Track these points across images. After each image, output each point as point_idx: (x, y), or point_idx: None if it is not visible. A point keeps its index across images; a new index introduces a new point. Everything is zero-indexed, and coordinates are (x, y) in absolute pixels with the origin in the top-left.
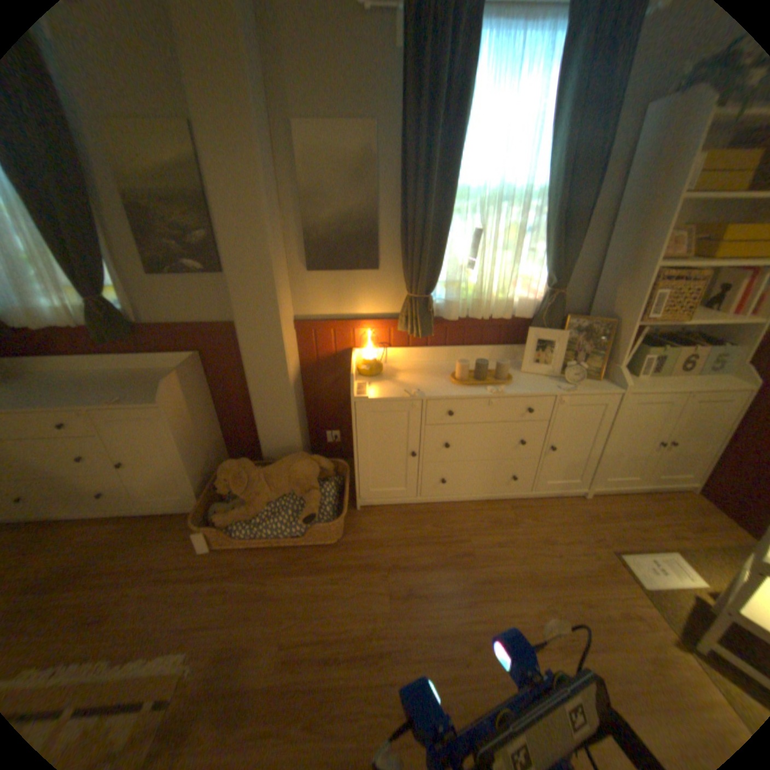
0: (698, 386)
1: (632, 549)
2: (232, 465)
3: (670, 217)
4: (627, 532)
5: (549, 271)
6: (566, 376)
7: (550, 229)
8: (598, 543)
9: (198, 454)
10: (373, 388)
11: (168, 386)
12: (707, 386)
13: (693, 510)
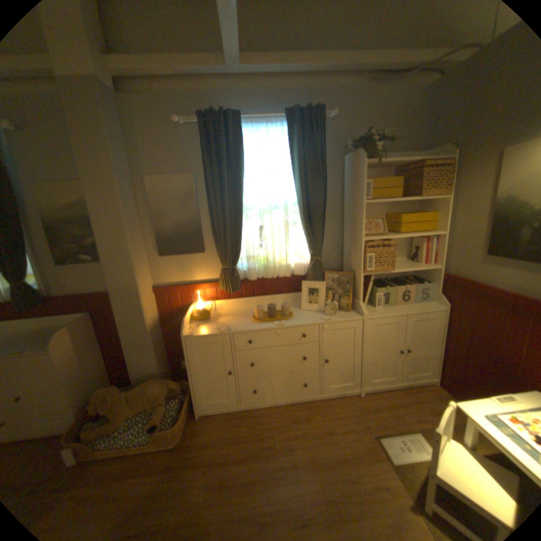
0: (412, 311)
1: (389, 433)
2: (101, 392)
3: (362, 213)
4: (387, 420)
5: (307, 246)
6: (326, 311)
7: (302, 223)
8: (366, 431)
9: (81, 387)
10: (199, 329)
11: (61, 338)
12: (418, 310)
13: (435, 399)
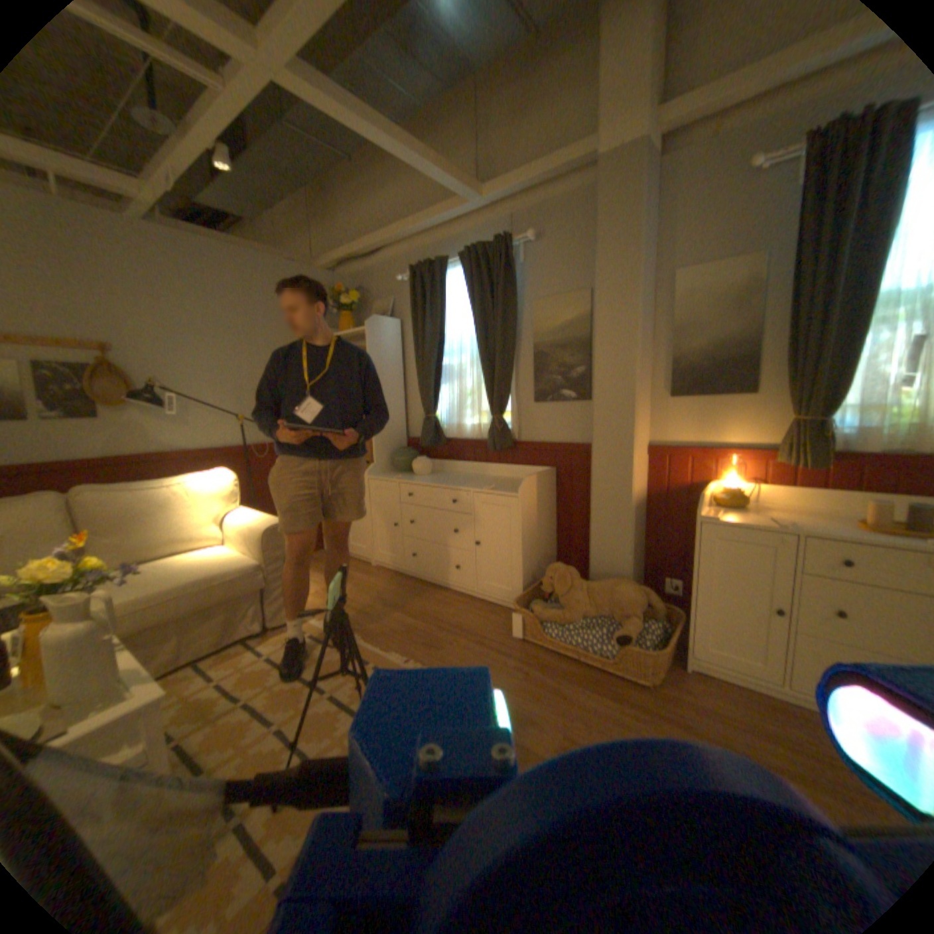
0: None
1: None
2: (560, 567)
3: None
4: None
5: None
6: None
7: None
8: None
9: (534, 556)
10: (730, 515)
11: (527, 487)
12: None
13: None
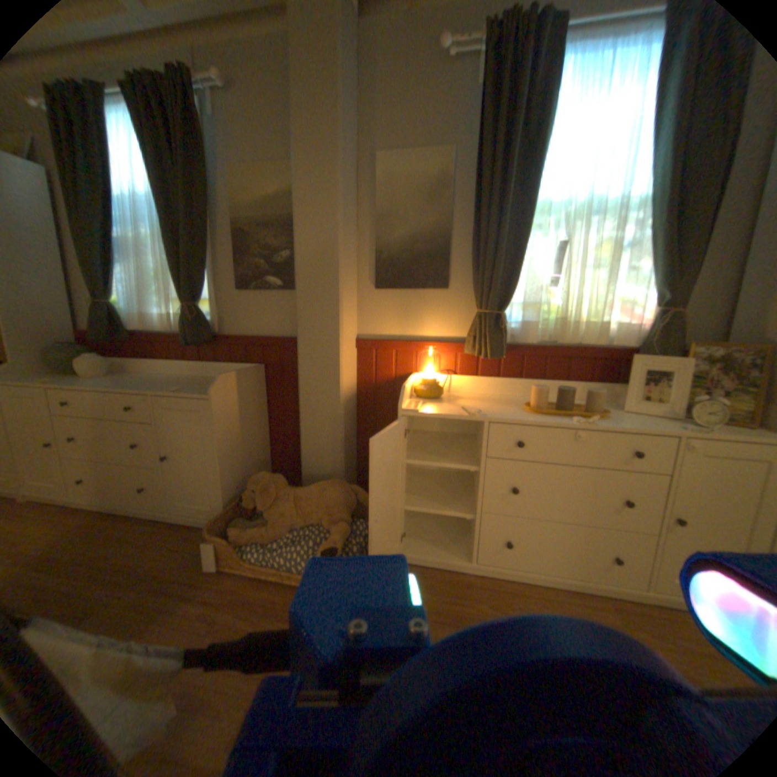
0: None
1: None
2: (265, 477)
3: None
4: None
5: (660, 287)
6: (695, 416)
7: (658, 236)
8: None
9: (240, 466)
10: (427, 407)
11: (228, 387)
12: None
13: None
